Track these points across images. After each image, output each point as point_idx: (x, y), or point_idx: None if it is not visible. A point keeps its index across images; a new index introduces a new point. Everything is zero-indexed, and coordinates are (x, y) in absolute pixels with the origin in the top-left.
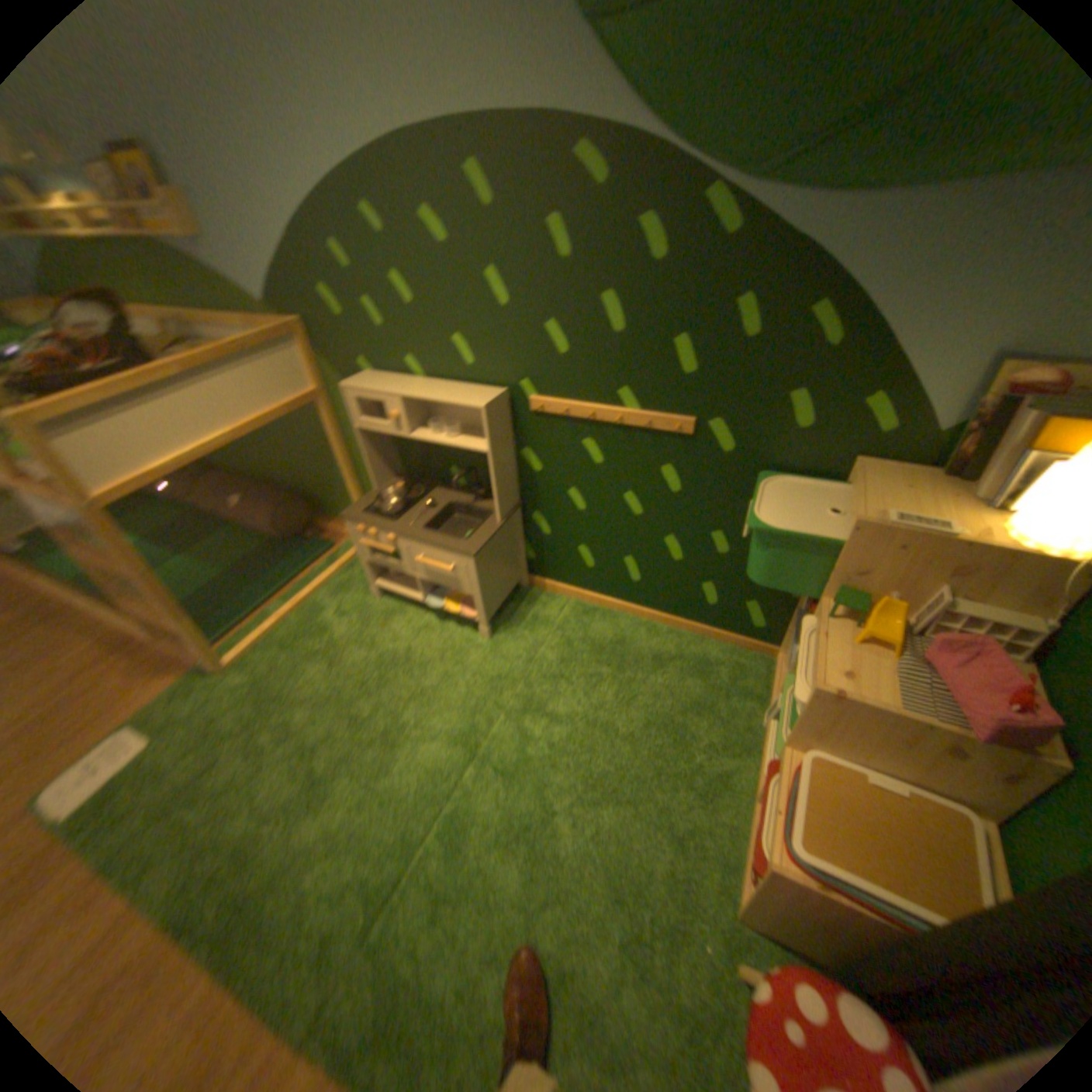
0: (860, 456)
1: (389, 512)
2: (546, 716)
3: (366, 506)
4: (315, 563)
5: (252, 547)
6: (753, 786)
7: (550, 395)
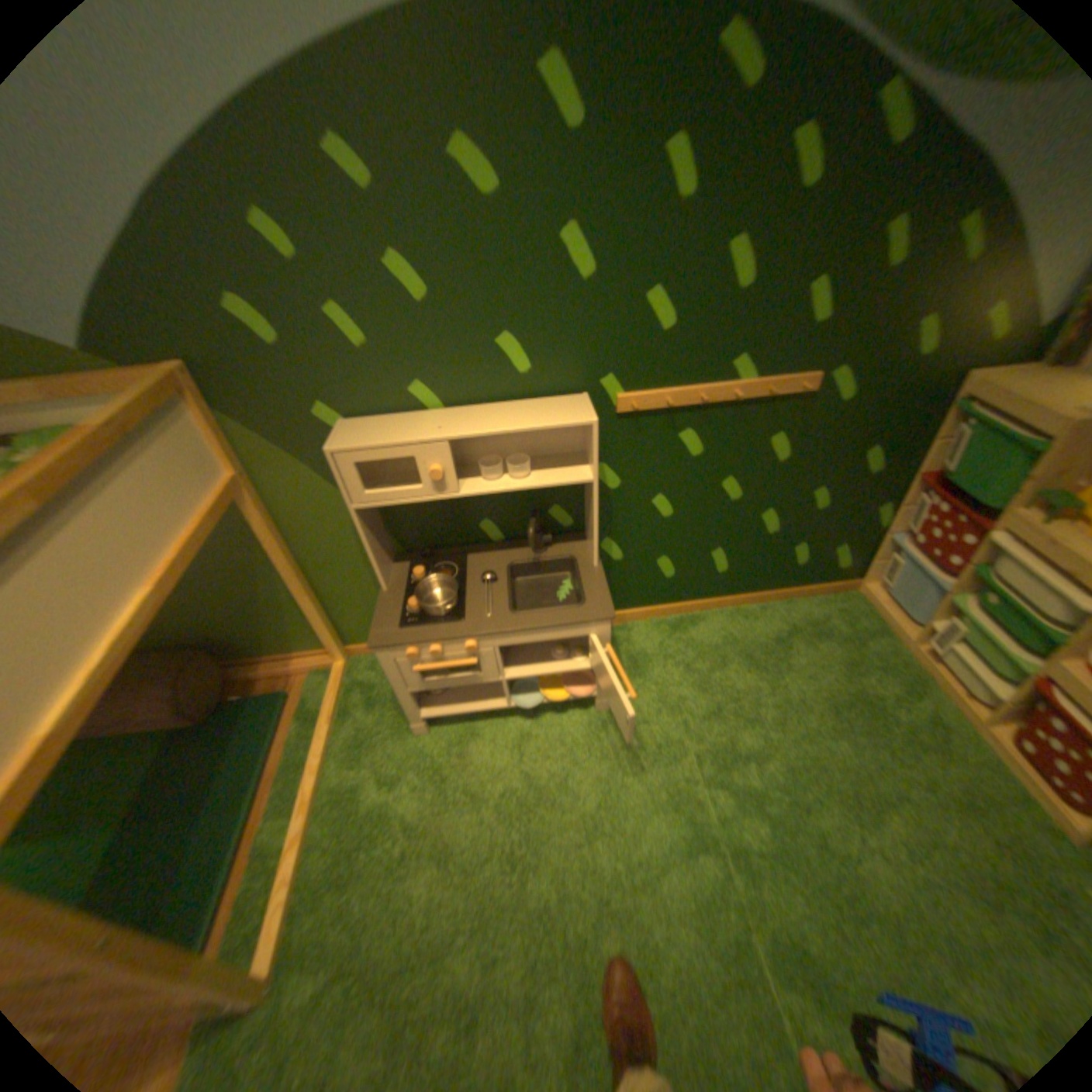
0: (971, 369)
1: (446, 612)
2: (746, 760)
3: (395, 618)
4: (279, 735)
5: (141, 765)
6: (958, 714)
7: (643, 388)
